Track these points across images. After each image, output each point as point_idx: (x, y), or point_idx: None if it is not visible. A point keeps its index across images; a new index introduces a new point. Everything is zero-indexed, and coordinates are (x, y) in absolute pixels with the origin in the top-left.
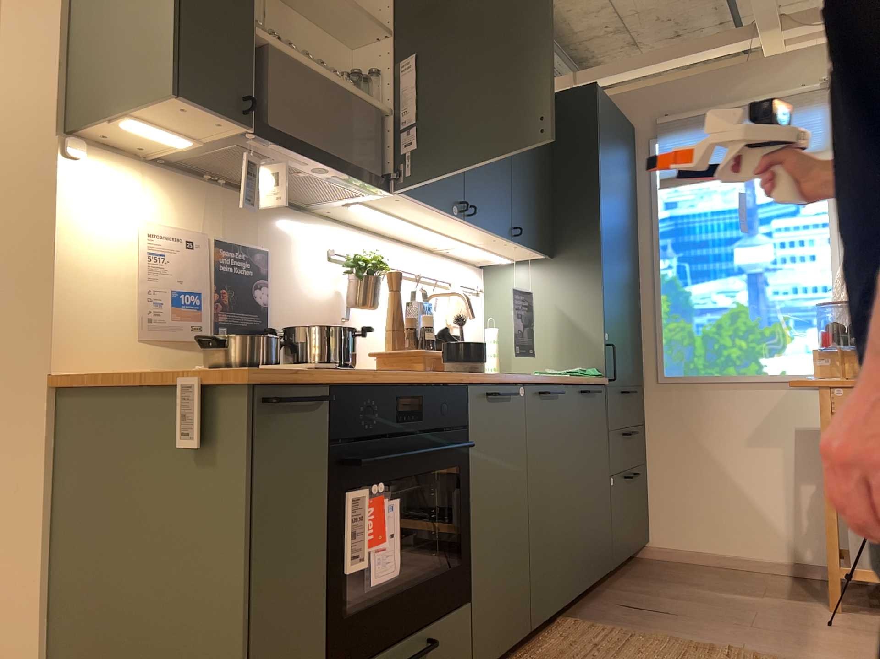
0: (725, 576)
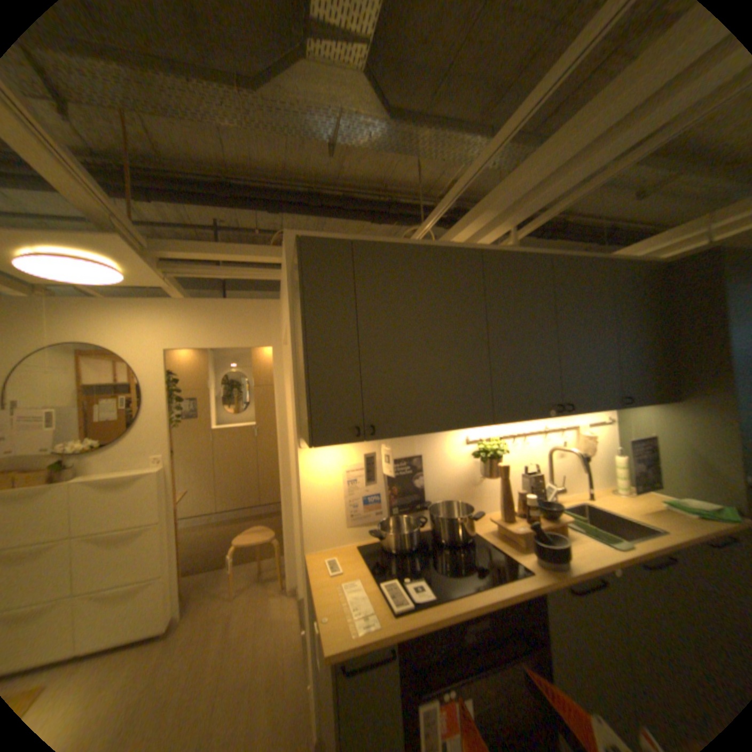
0: None
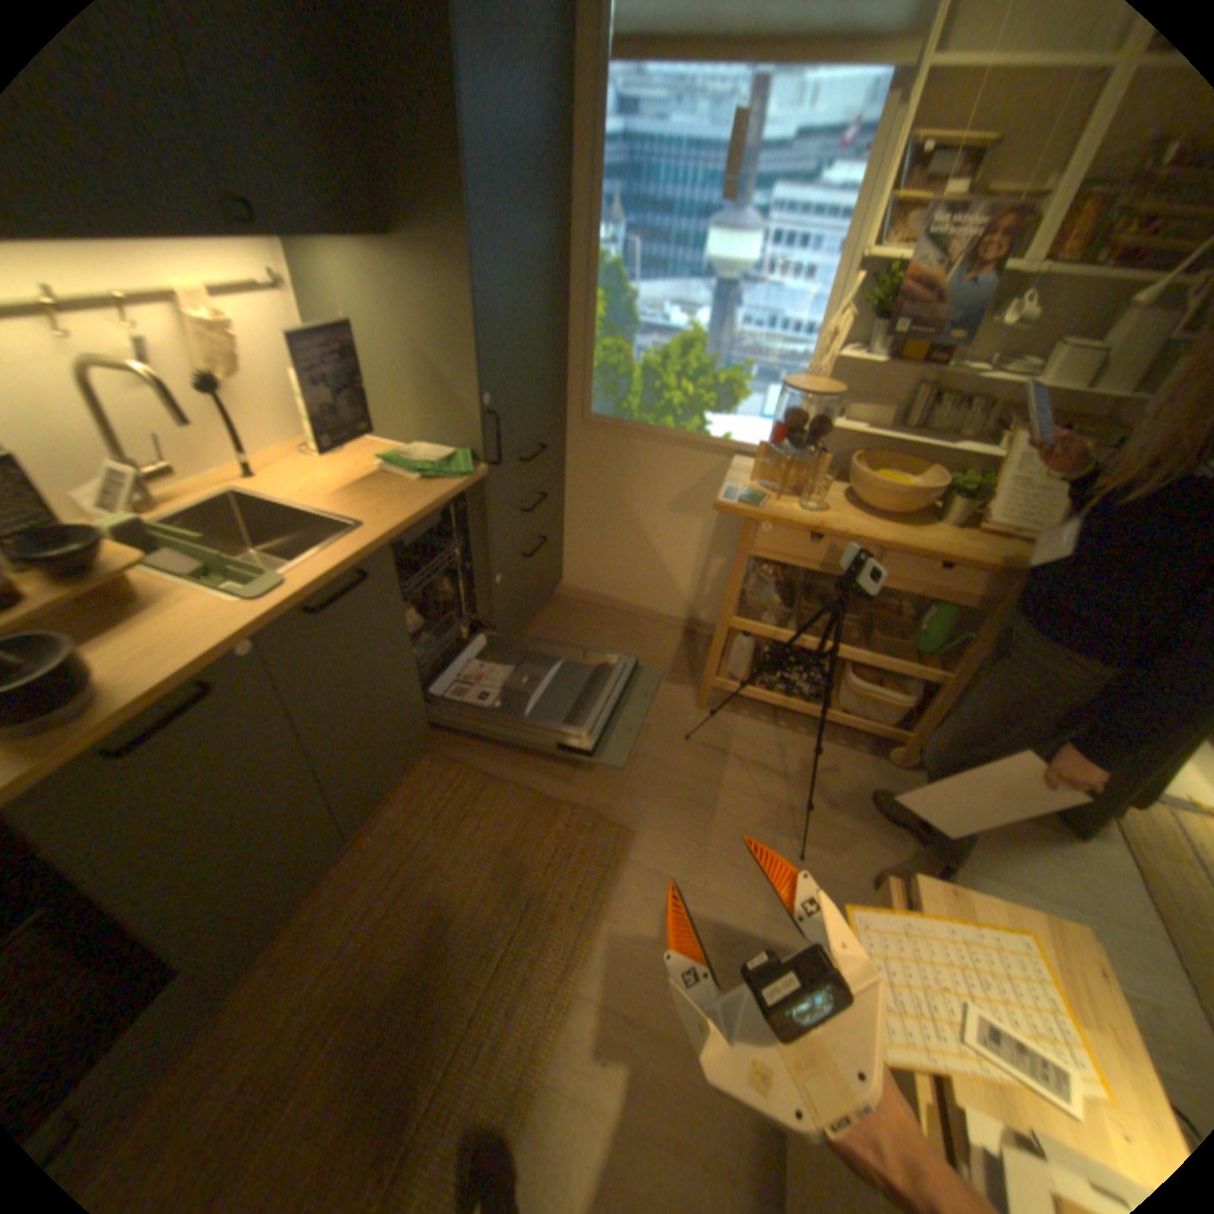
0: (620, 635)
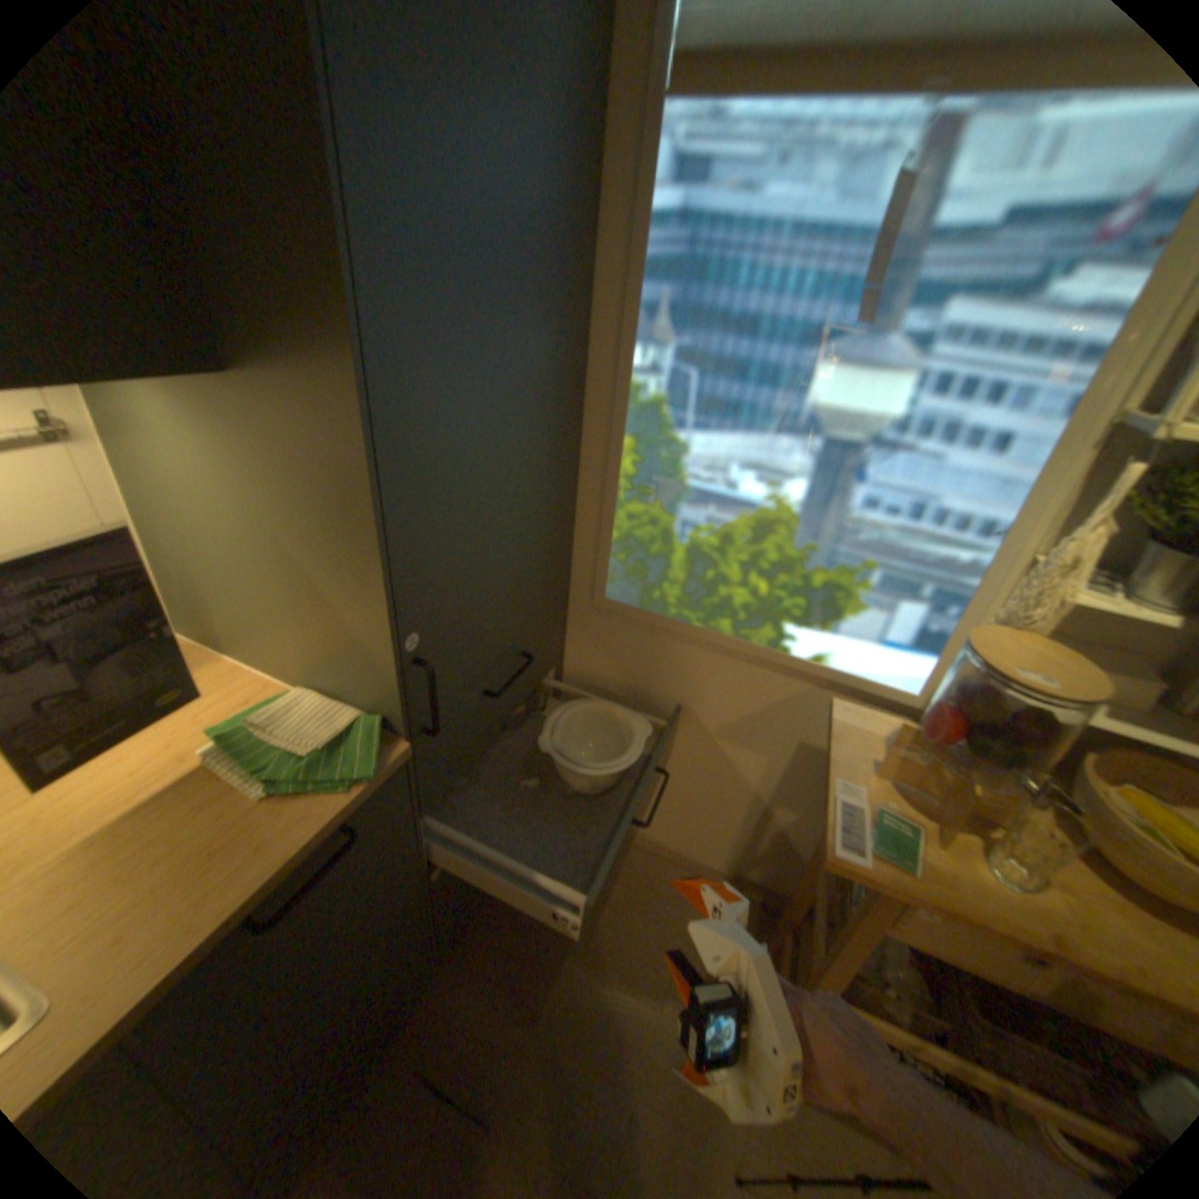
0: (632, 896)
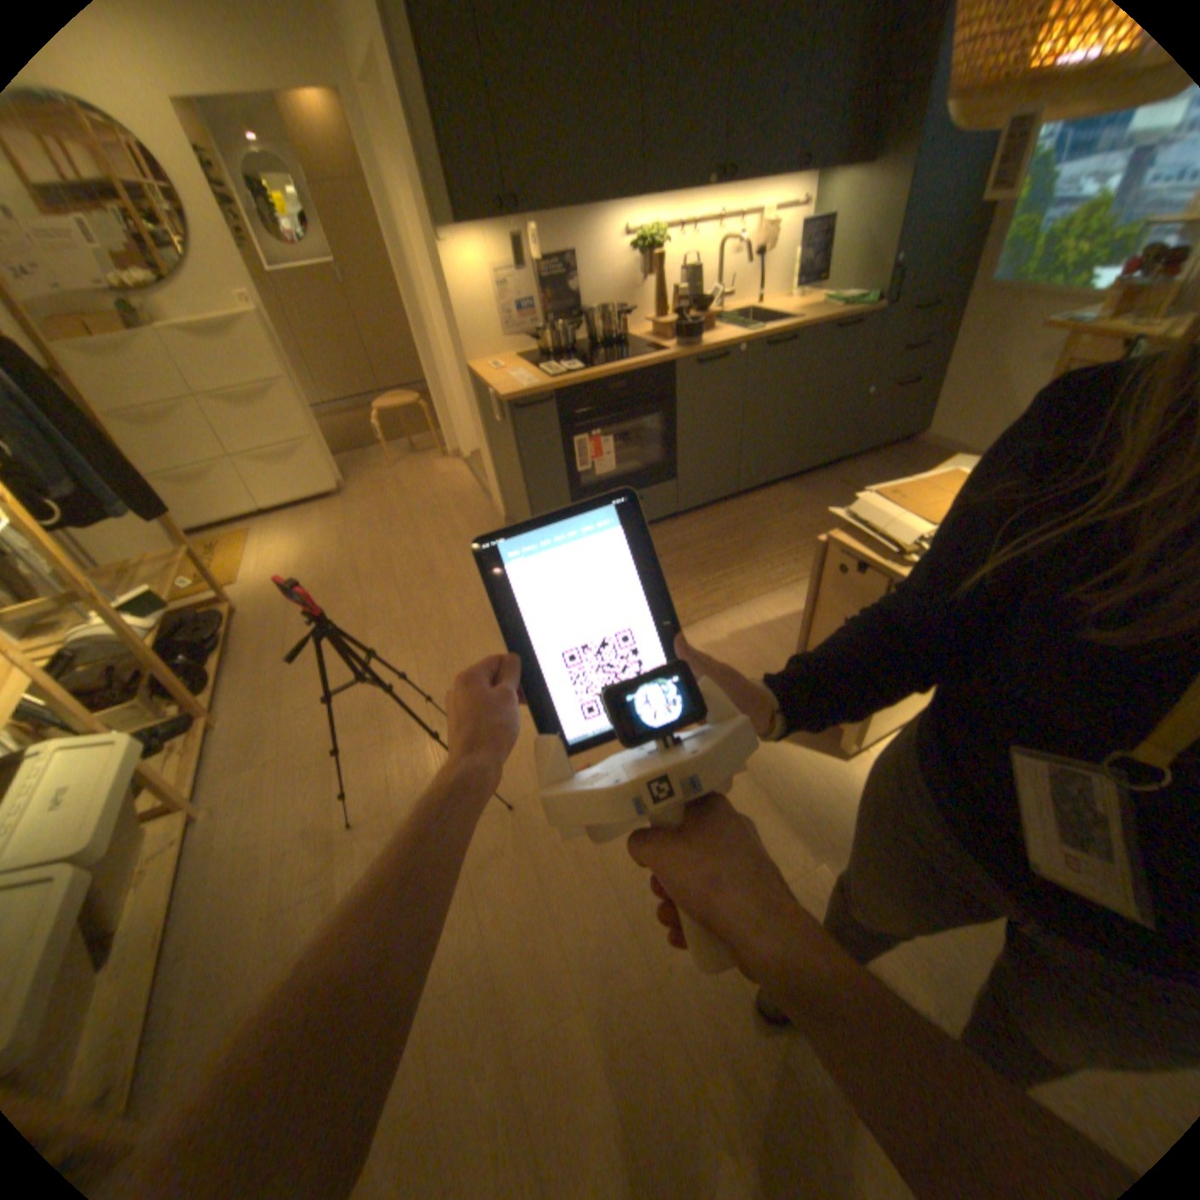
0: None
